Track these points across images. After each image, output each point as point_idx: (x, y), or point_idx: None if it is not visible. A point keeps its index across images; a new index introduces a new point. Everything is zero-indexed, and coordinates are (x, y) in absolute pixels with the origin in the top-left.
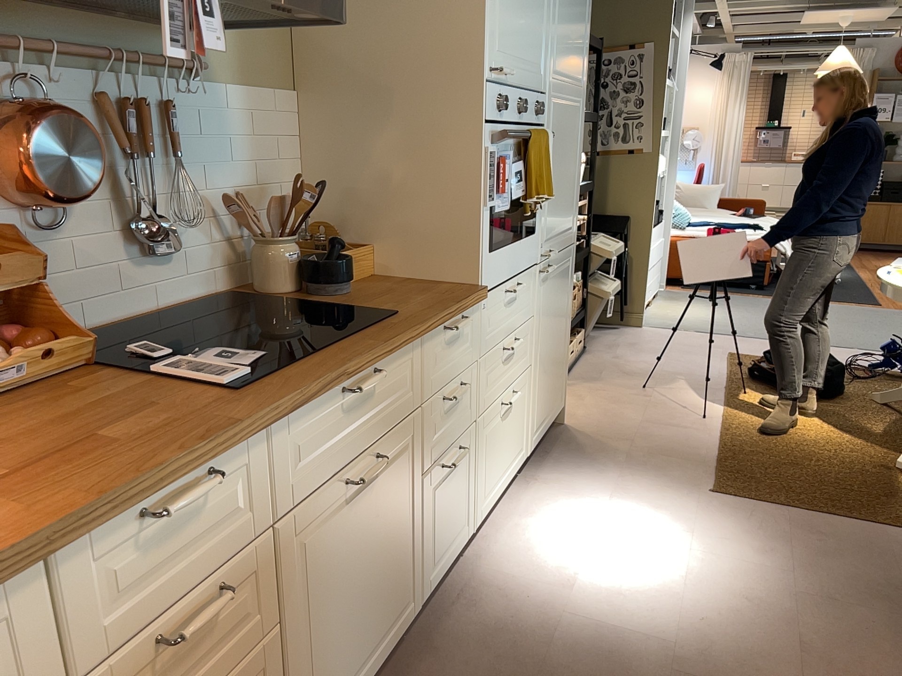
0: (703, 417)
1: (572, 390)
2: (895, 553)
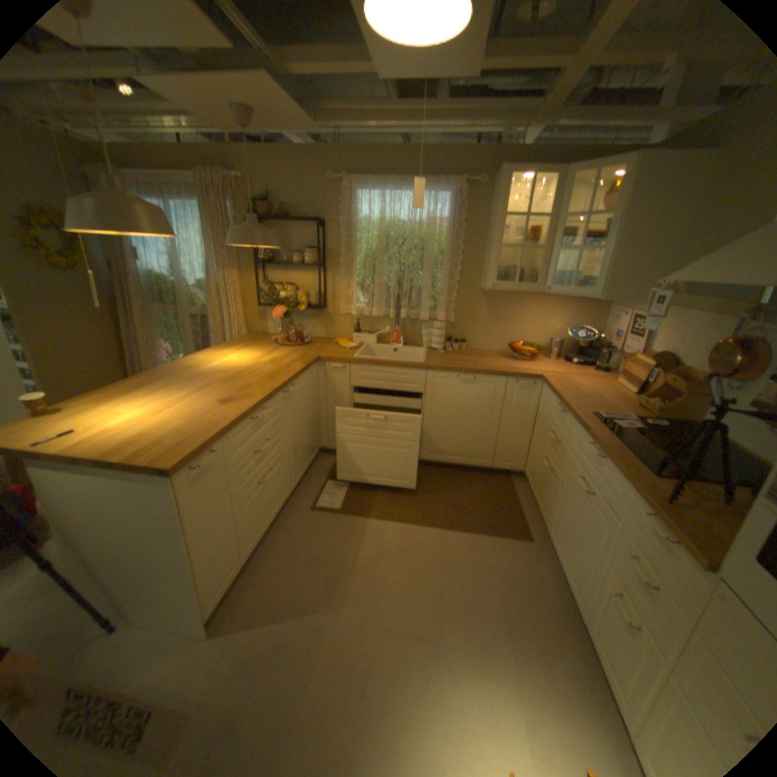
0: None
1: None
2: None
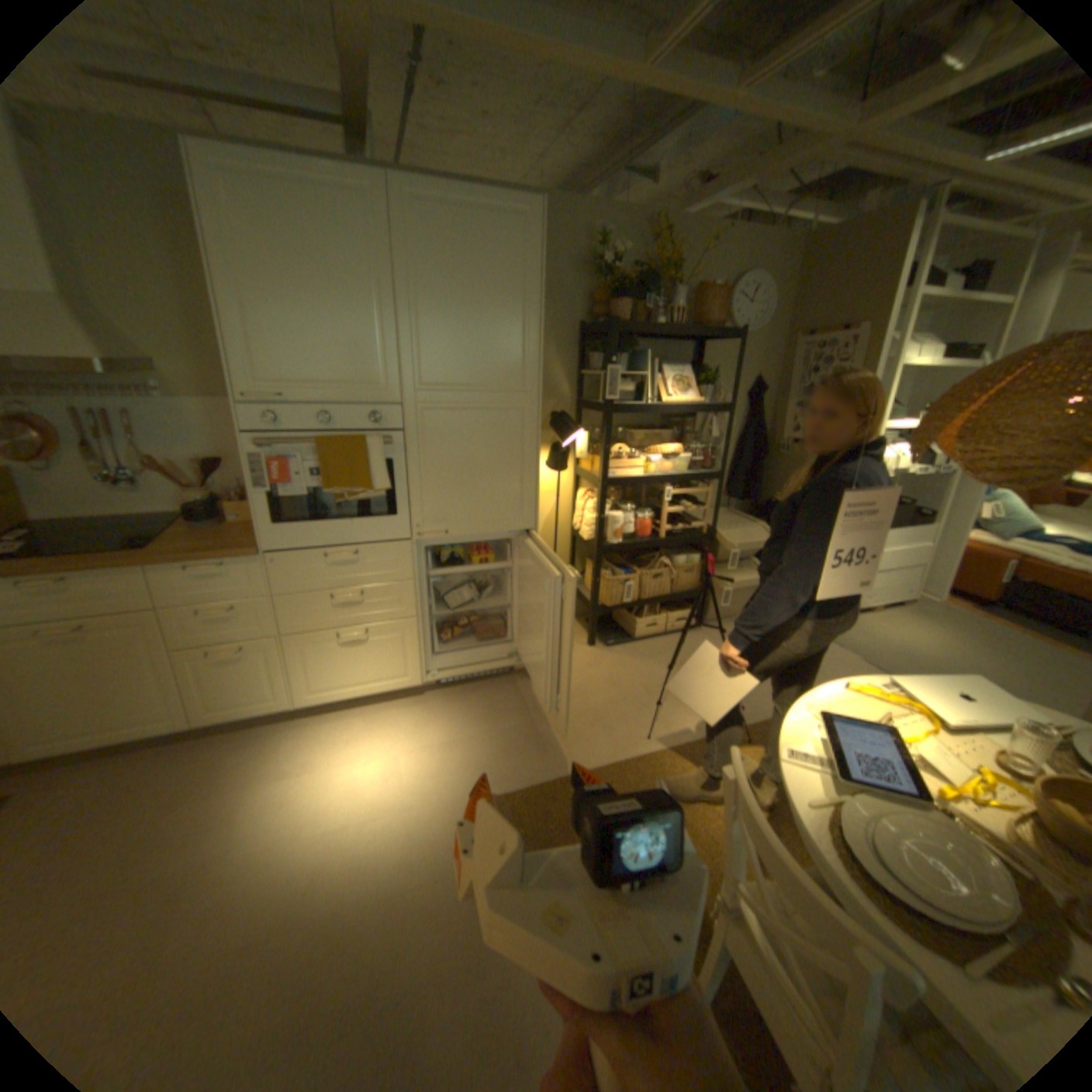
0: (650, 739)
1: (602, 657)
2: (485, 985)
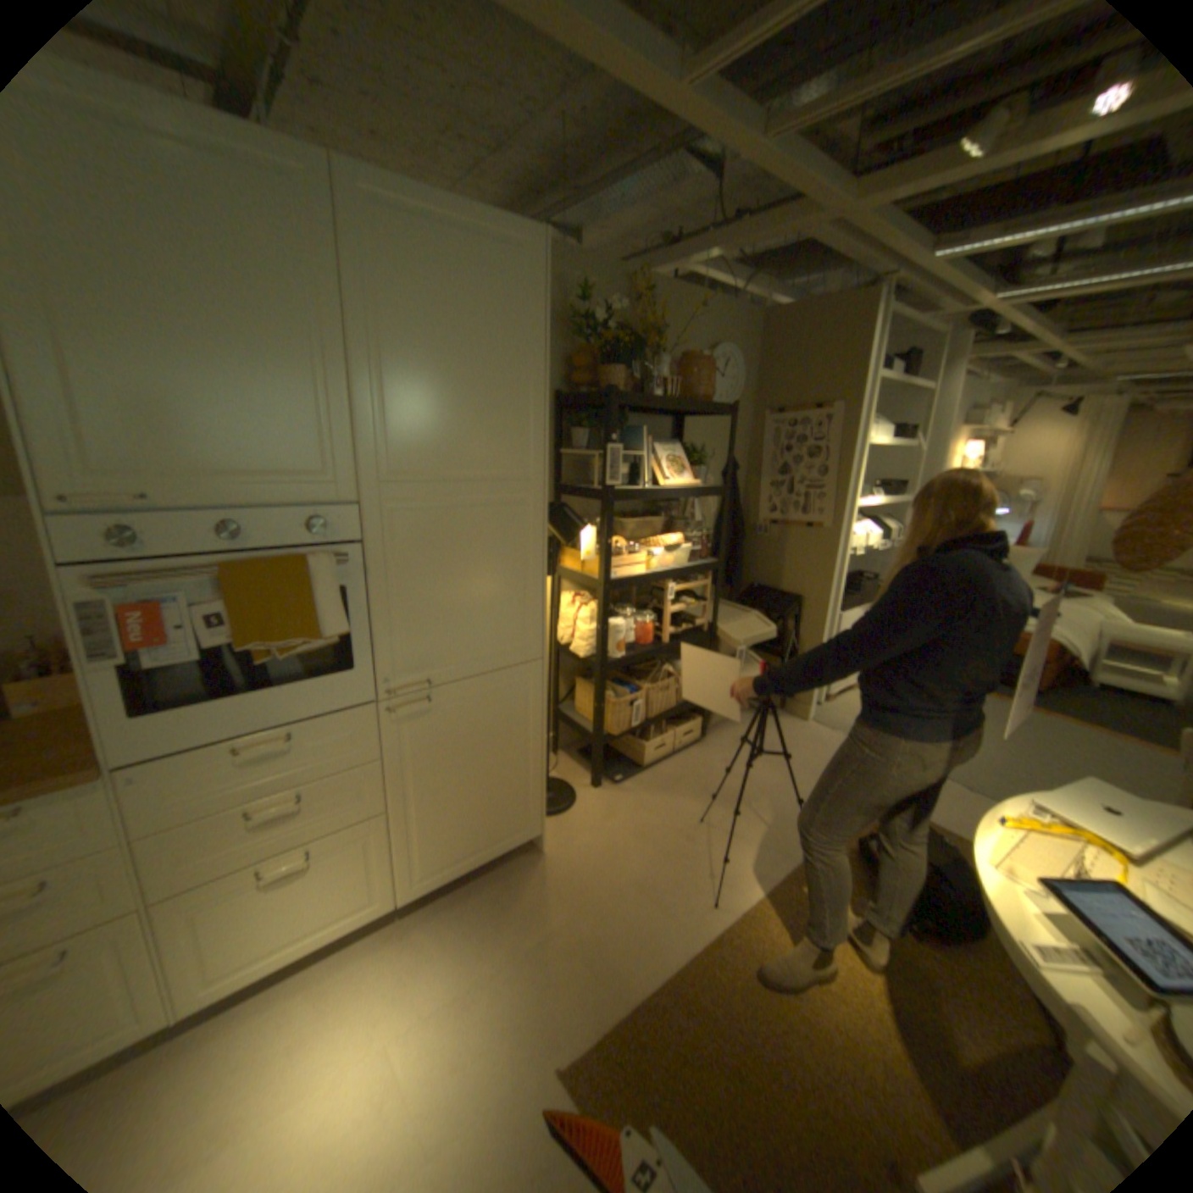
0: (716, 907)
1: (615, 801)
2: None
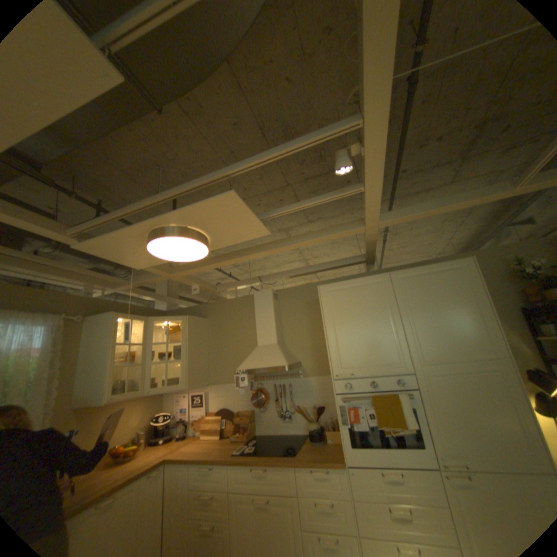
0: None
1: None
2: None
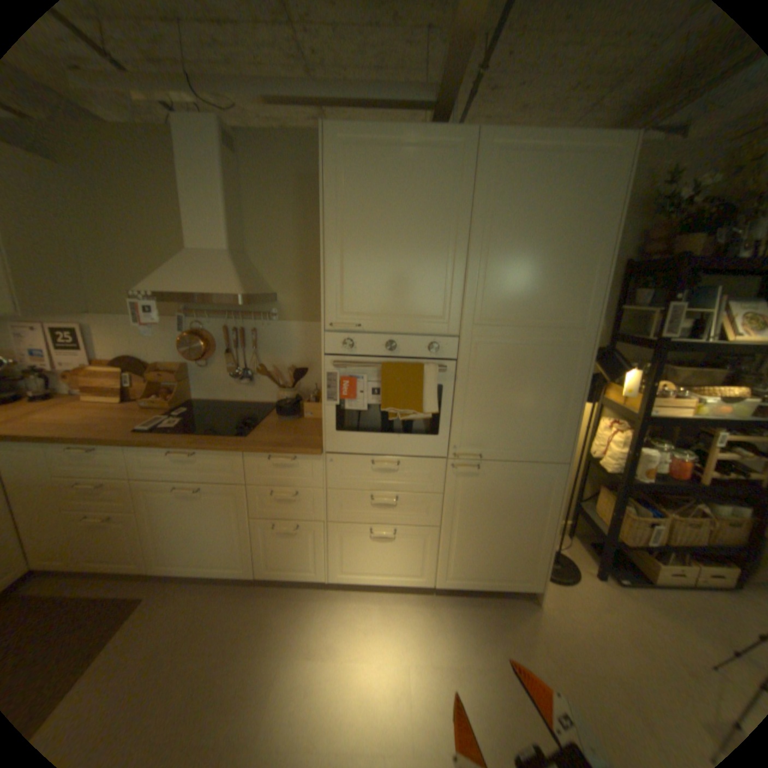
0: None
1: (619, 601)
2: None
